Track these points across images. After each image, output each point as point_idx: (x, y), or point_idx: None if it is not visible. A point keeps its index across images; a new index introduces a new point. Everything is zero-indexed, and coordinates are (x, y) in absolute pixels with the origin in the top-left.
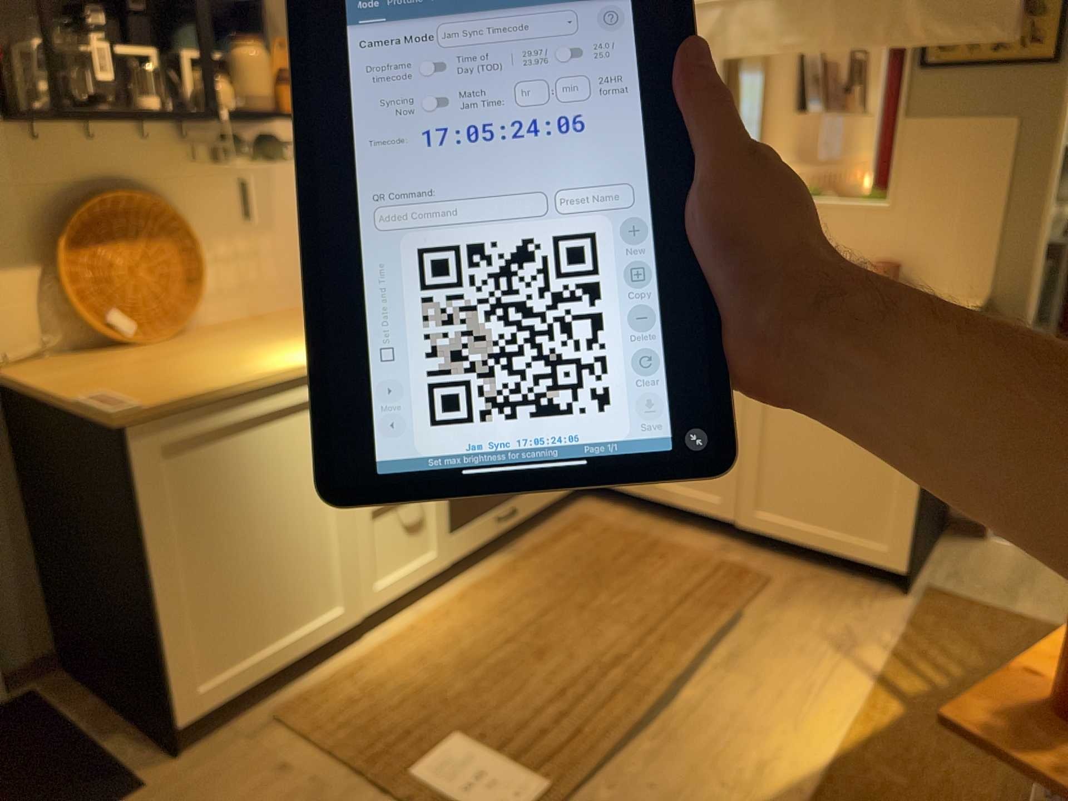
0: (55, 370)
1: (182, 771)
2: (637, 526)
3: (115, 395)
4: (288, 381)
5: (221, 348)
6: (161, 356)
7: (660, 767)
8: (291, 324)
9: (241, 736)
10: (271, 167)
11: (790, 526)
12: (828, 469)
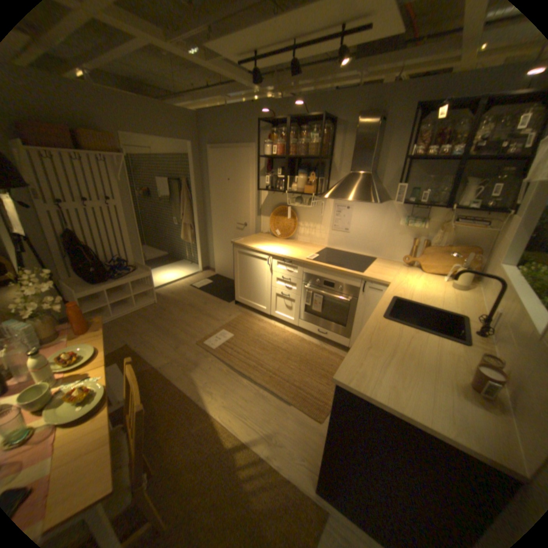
0: (260, 236)
1: (232, 305)
2: None
3: (241, 240)
4: (259, 251)
5: (276, 243)
6: (270, 240)
7: (217, 370)
8: (301, 246)
9: (240, 309)
10: (324, 207)
11: None
12: None
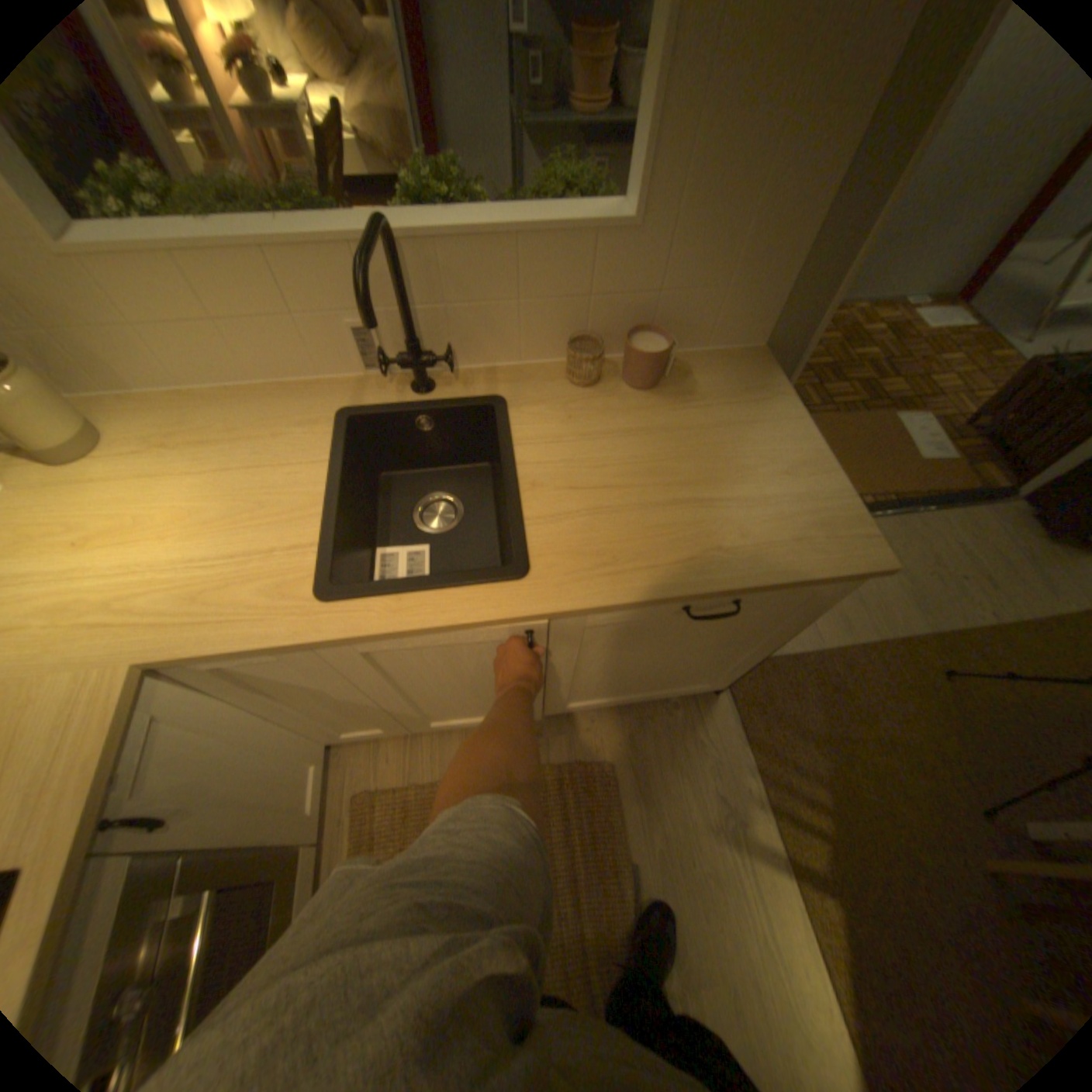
0: None
1: None
2: (421, 768)
3: None
4: None
5: None
6: None
7: None
8: None
9: None
10: None
11: (600, 705)
12: (652, 673)
